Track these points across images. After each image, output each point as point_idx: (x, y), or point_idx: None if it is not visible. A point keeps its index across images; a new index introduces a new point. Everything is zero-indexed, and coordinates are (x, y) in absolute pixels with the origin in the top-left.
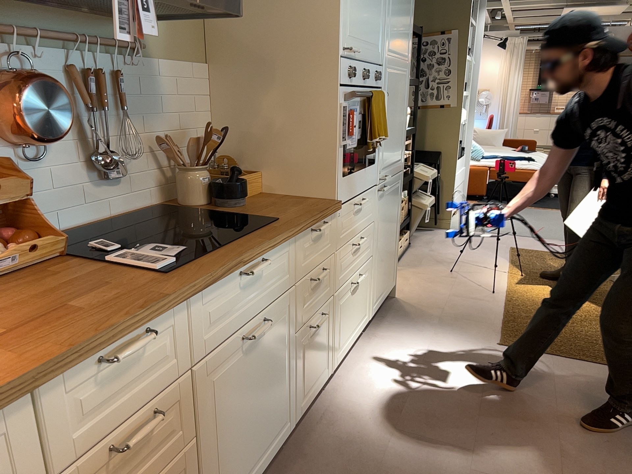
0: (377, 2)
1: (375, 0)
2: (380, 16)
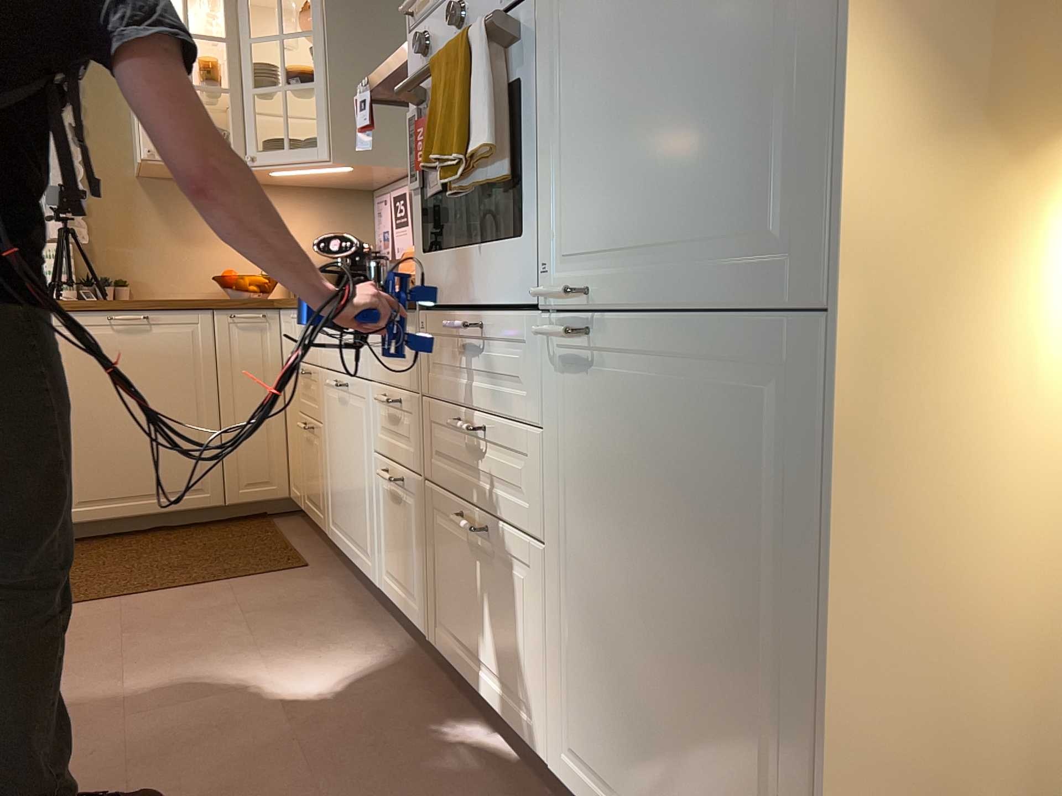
0: None
1: None
2: None
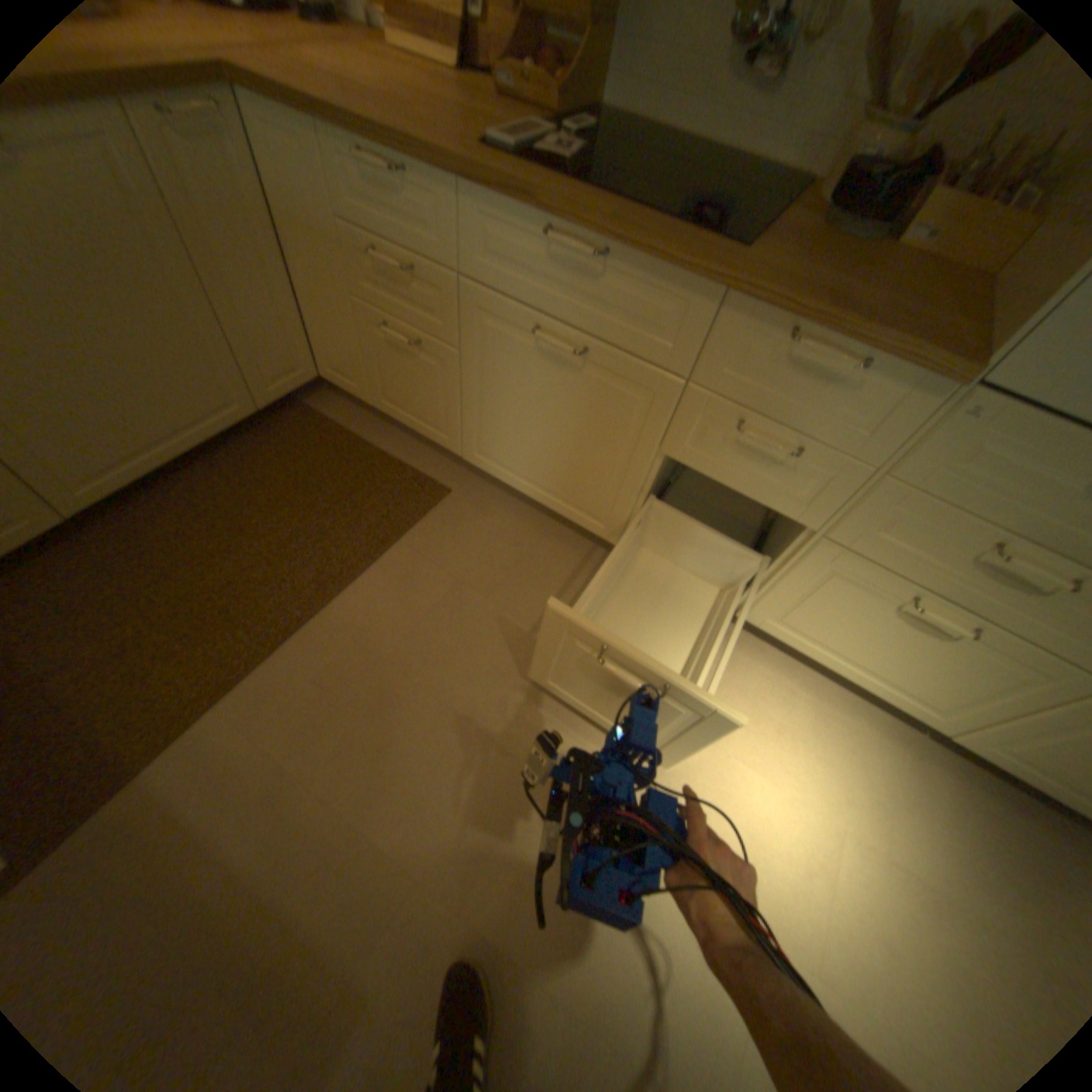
0: None
1: None
2: None
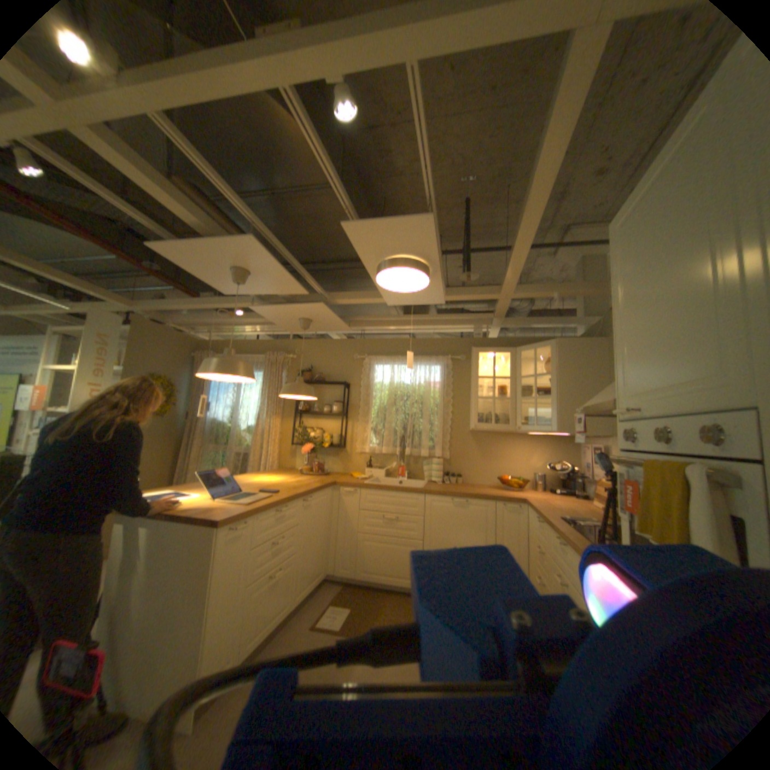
0: (692, 302)
1: (681, 308)
2: (708, 314)
